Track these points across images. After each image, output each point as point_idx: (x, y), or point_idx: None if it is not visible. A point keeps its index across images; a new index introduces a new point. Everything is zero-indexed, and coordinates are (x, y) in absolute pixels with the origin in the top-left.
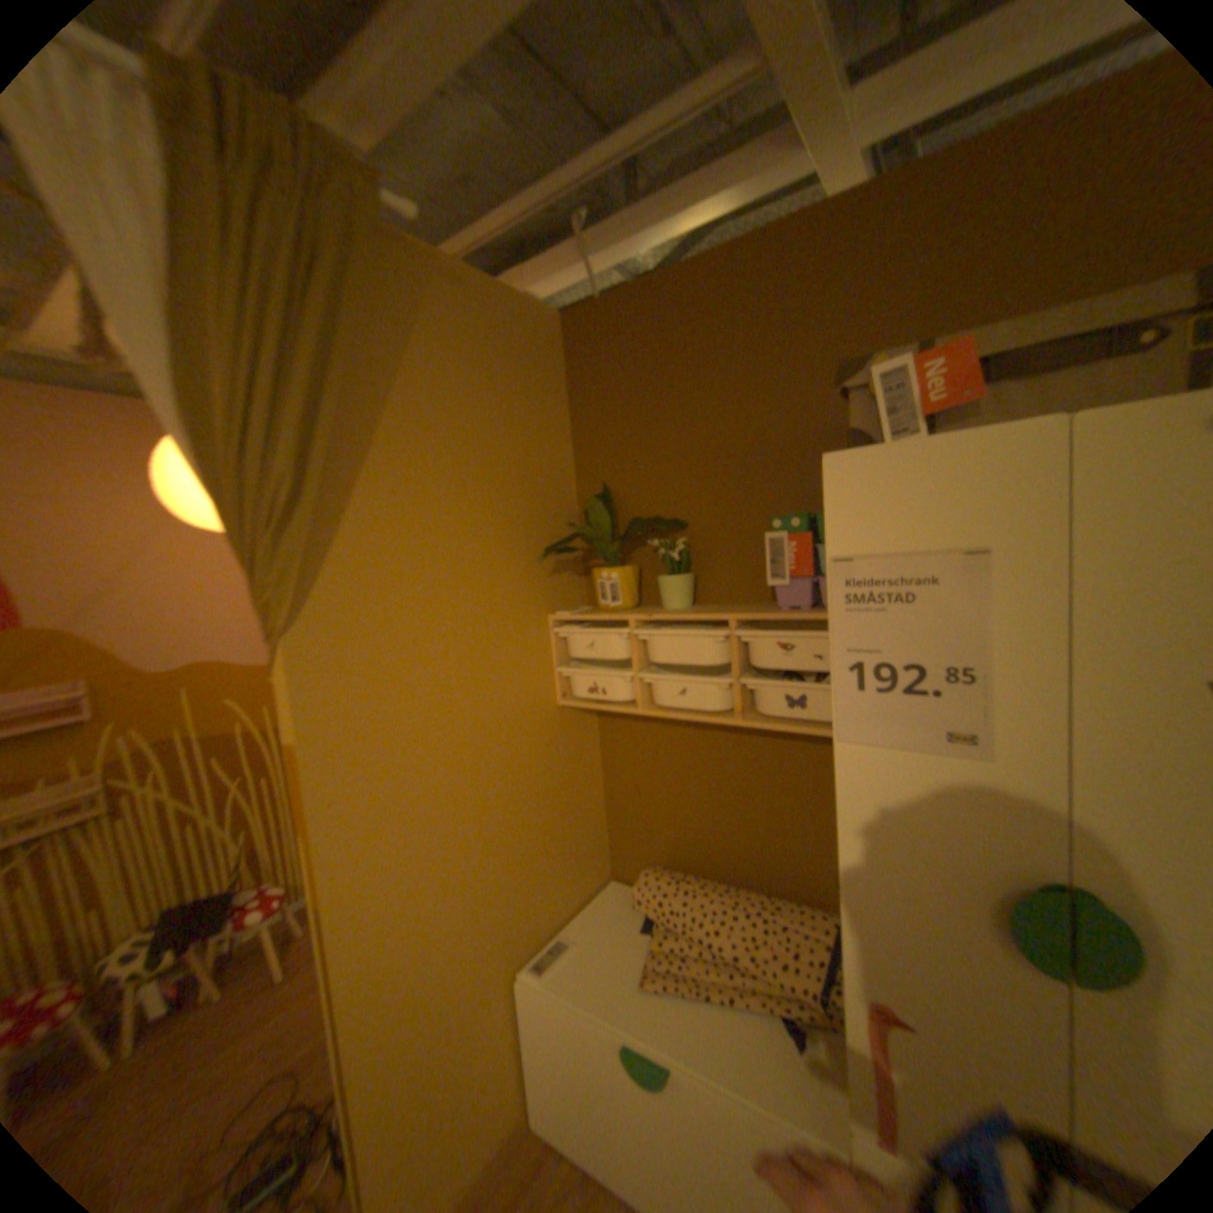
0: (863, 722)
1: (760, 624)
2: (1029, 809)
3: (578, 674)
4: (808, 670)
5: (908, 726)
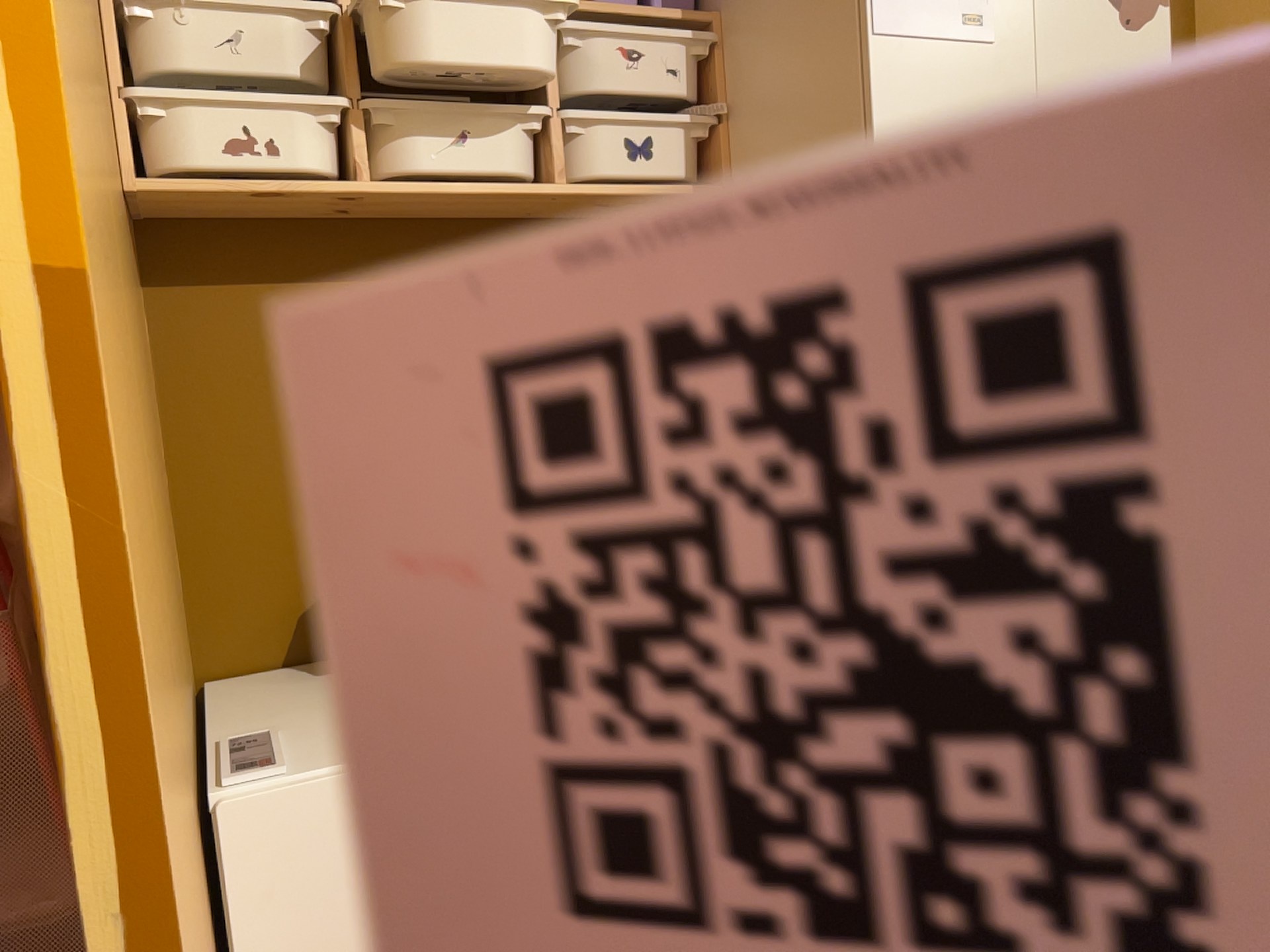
0: (897, 8)
1: (597, 16)
2: (1017, 89)
3: (190, 115)
4: (659, 94)
5: (935, 11)
